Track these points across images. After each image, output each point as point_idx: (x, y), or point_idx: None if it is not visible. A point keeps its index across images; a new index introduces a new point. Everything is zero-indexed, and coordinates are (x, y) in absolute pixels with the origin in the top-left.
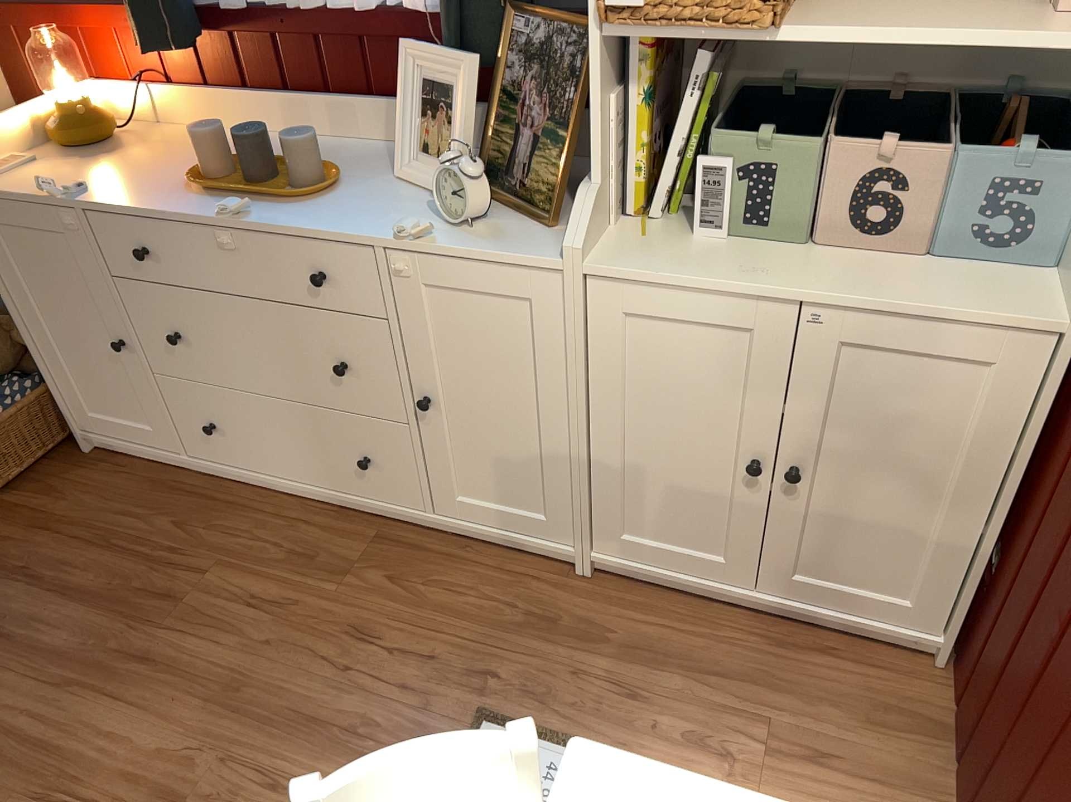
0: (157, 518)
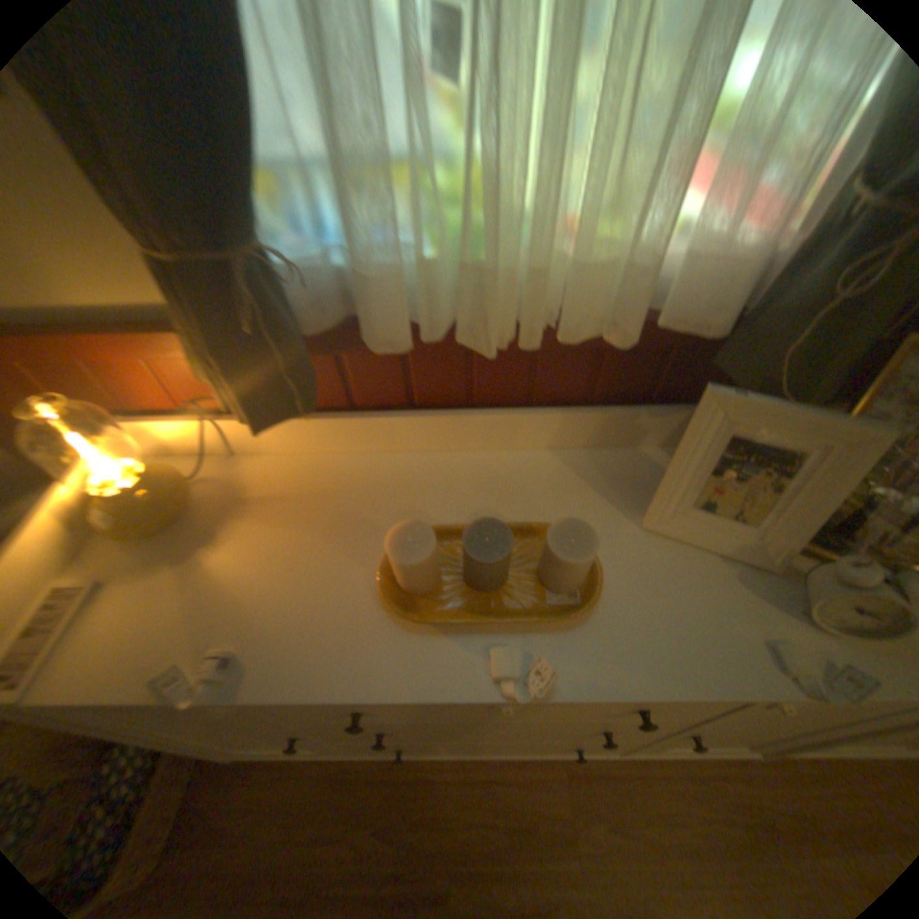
0: (352, 835)
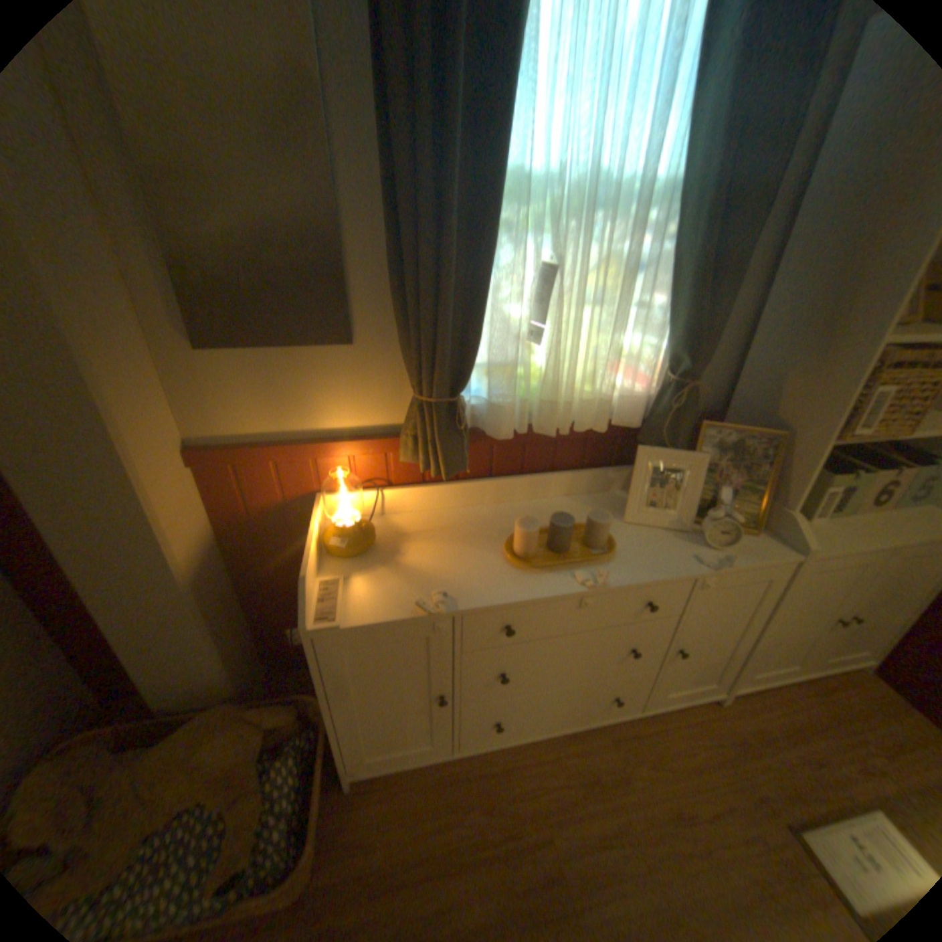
0: (467, 819)
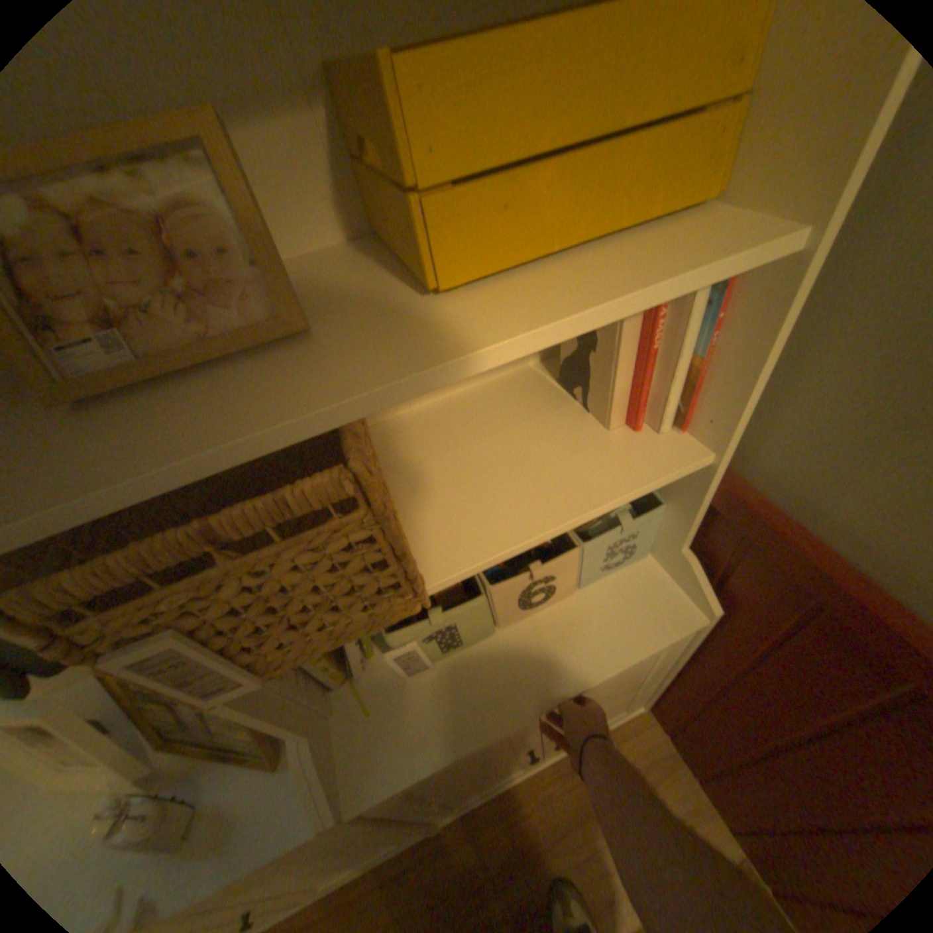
0: None
